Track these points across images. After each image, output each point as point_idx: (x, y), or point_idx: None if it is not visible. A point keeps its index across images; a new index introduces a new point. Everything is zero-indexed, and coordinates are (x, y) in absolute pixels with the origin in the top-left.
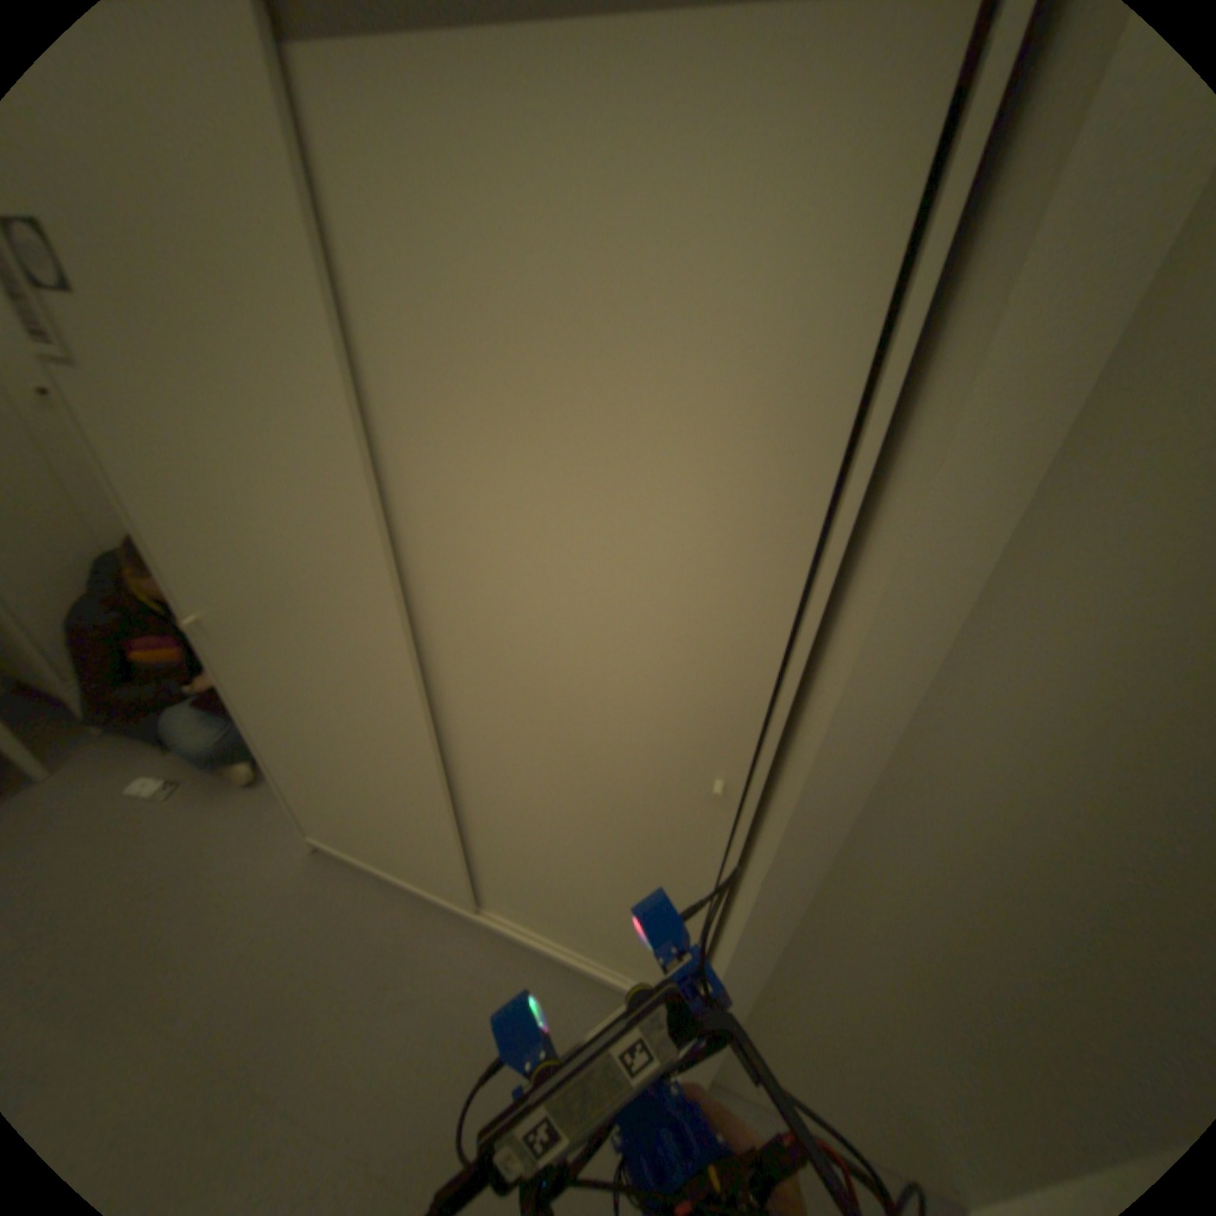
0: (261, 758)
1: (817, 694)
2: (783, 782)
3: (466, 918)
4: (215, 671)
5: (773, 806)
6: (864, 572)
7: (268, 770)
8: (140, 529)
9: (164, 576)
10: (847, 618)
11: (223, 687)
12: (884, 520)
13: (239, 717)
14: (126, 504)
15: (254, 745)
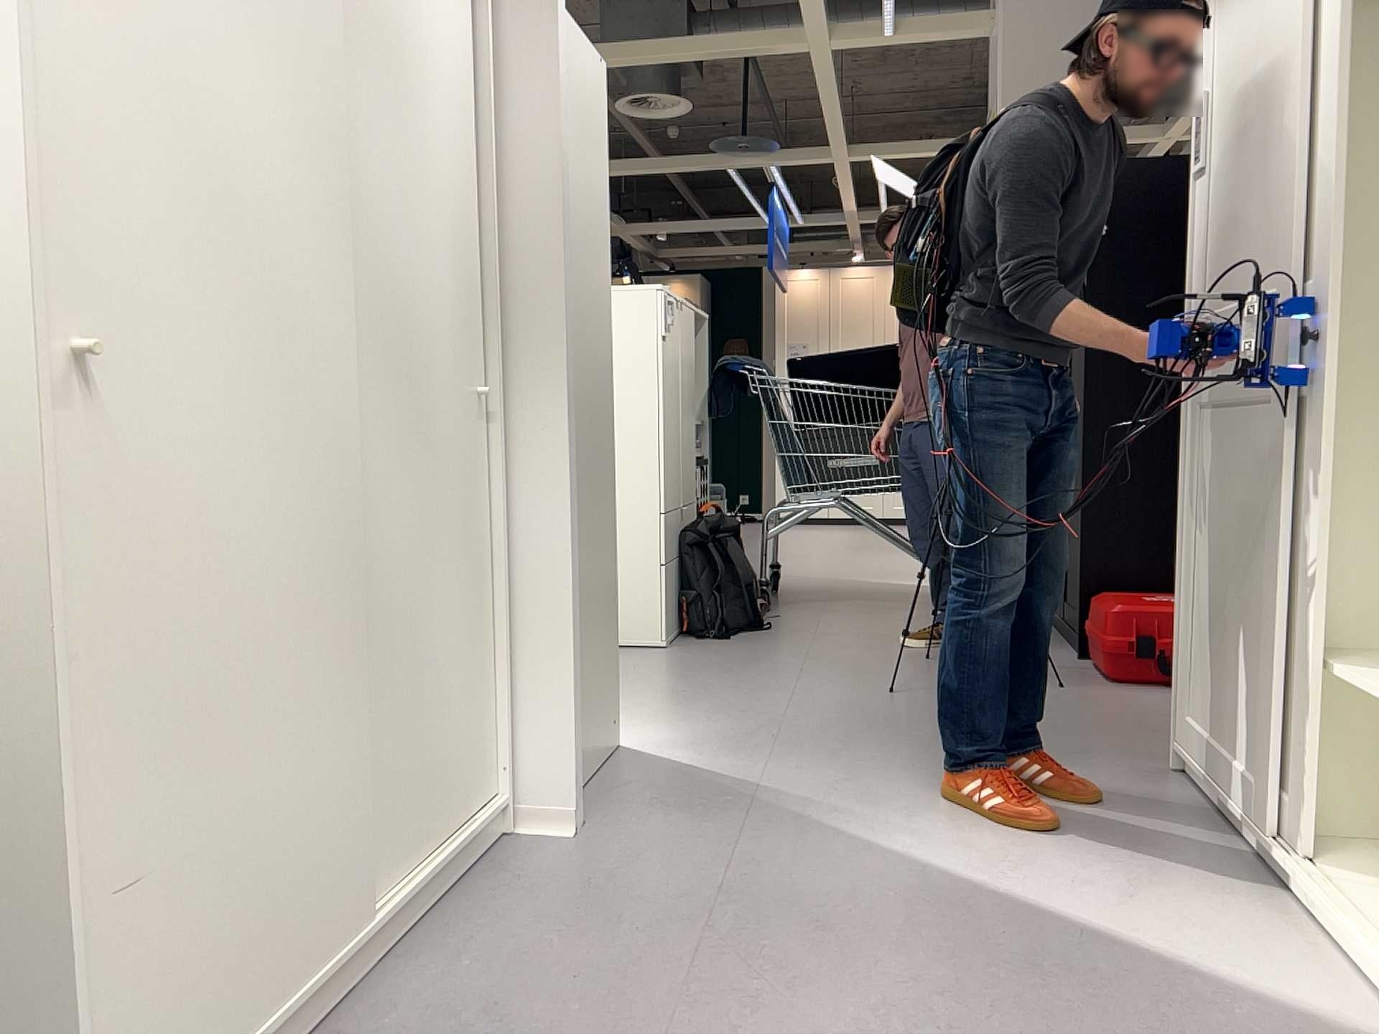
0: (89, 817)
1: (522, 250)
2: (523, 324)
3: (368, 946)
4: (73, 511)
5: (524, 349)
6: (521, 174)
7: (91, 867)
8: (54, 136)
9: (60, 245)
10: (521, 200)
11: (75, 563)
12: (520, 149)
13: (81, 665)
14: (51, 81)
15: (86, 767)
